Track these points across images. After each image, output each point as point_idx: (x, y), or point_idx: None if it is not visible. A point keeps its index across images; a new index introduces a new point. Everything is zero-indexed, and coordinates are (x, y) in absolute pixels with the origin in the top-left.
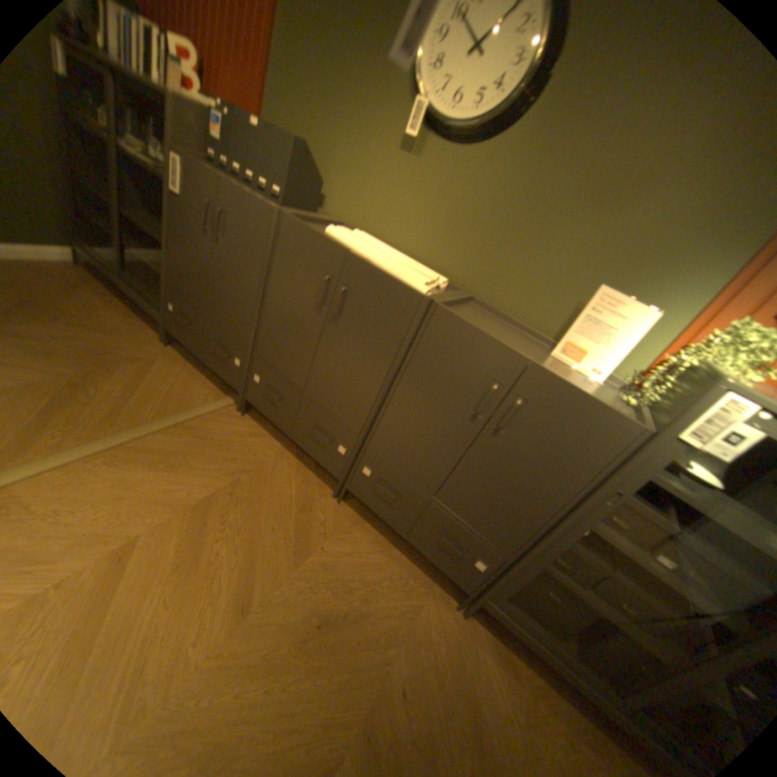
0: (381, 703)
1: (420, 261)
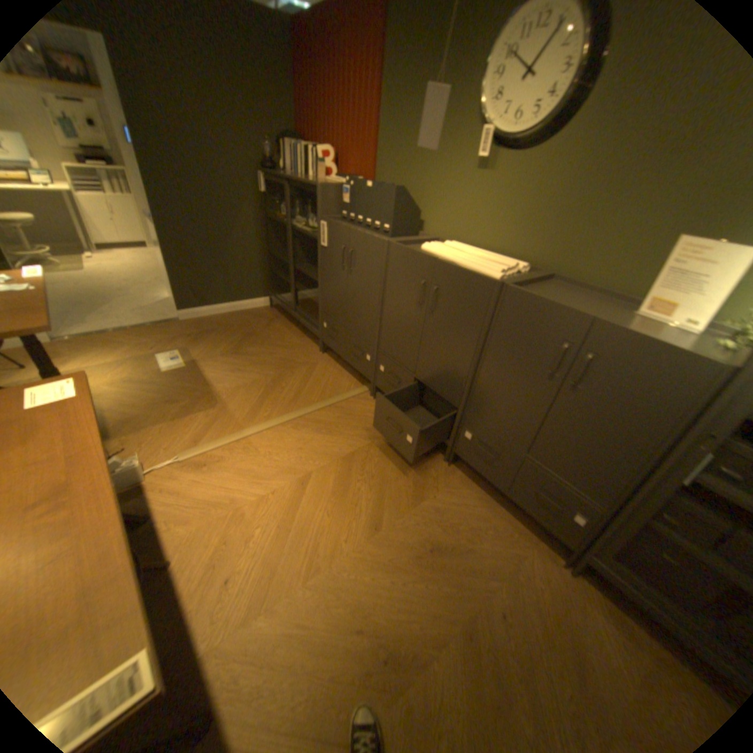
0: (482, 616)
1: (503, 254)
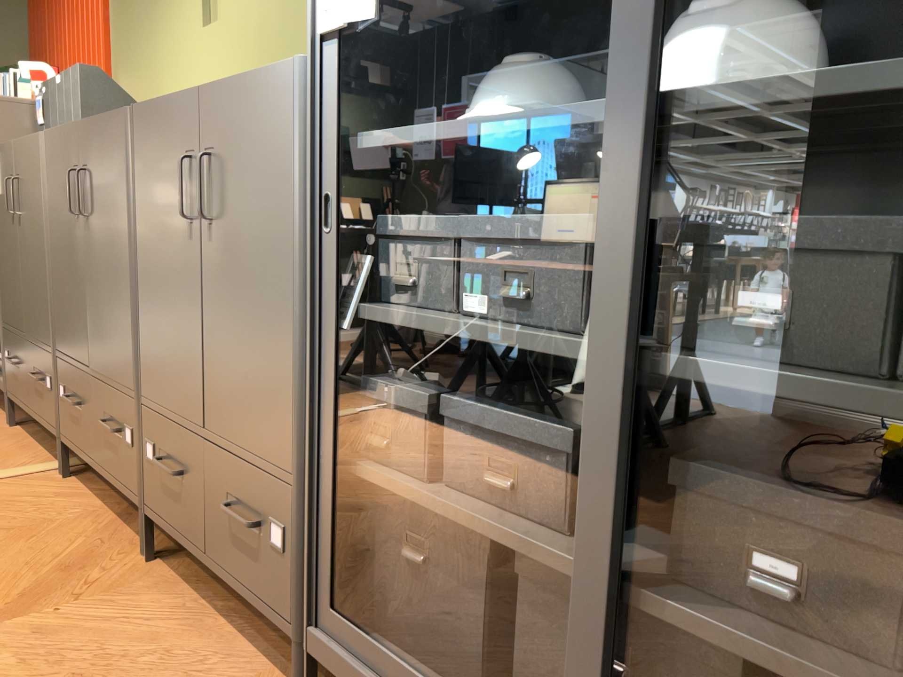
0: None
1: None
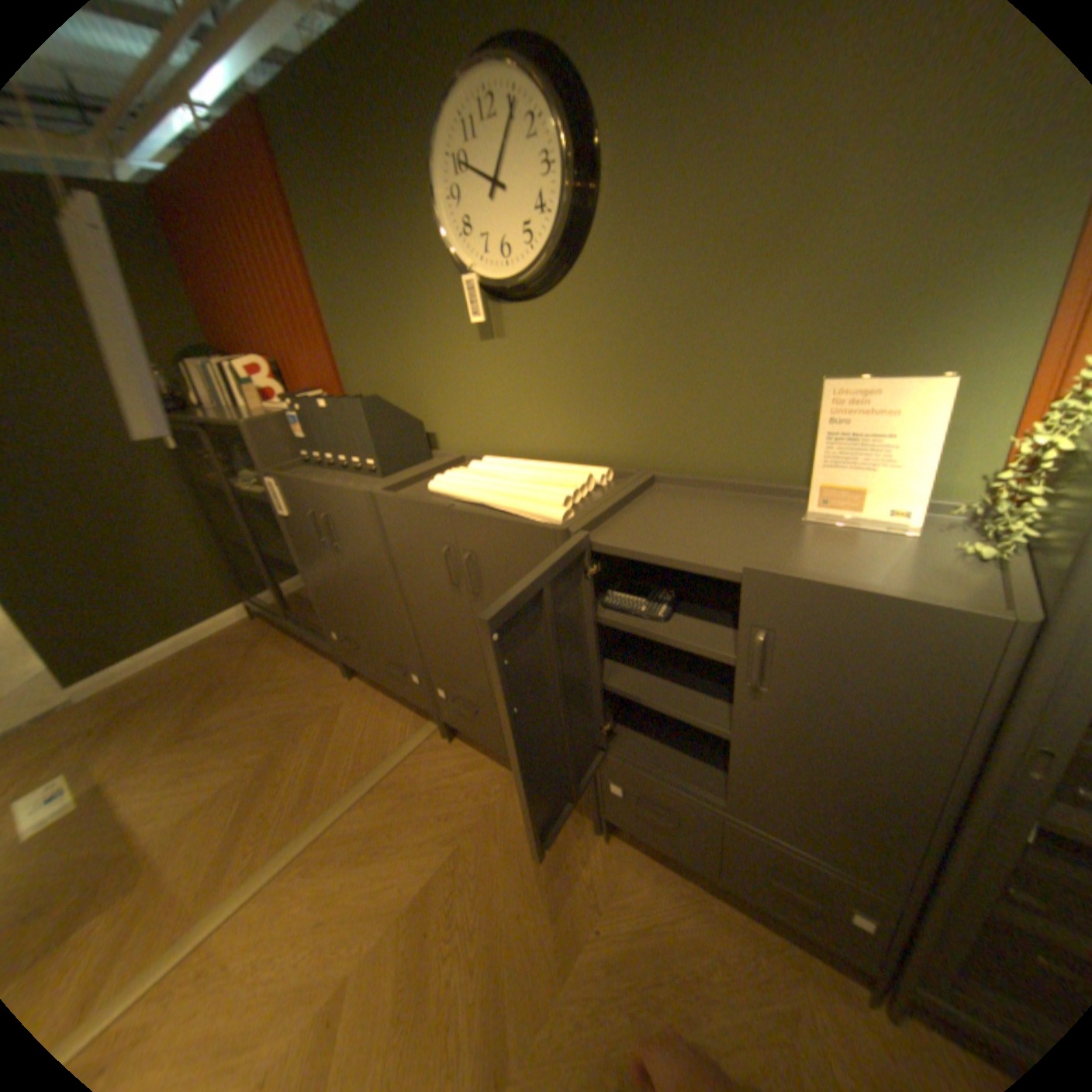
0: None
1: (569, 459)
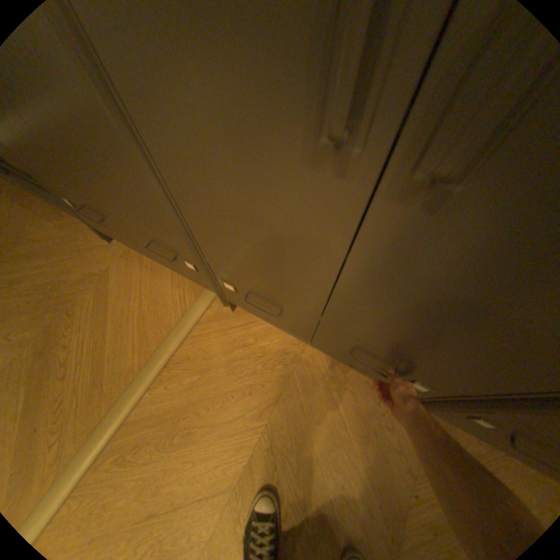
0: None
1: None
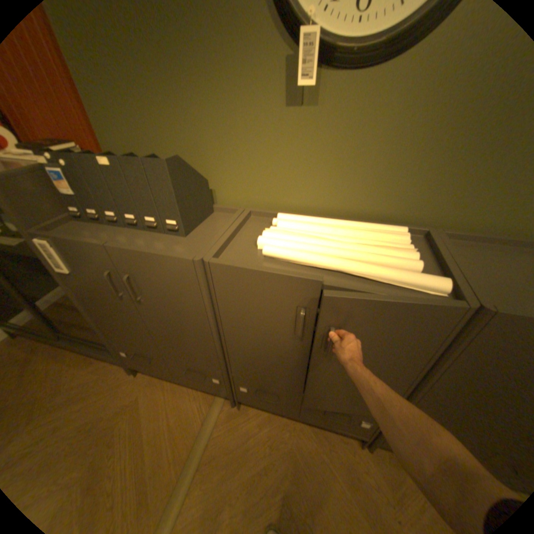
0: None
1: (355, 214)
